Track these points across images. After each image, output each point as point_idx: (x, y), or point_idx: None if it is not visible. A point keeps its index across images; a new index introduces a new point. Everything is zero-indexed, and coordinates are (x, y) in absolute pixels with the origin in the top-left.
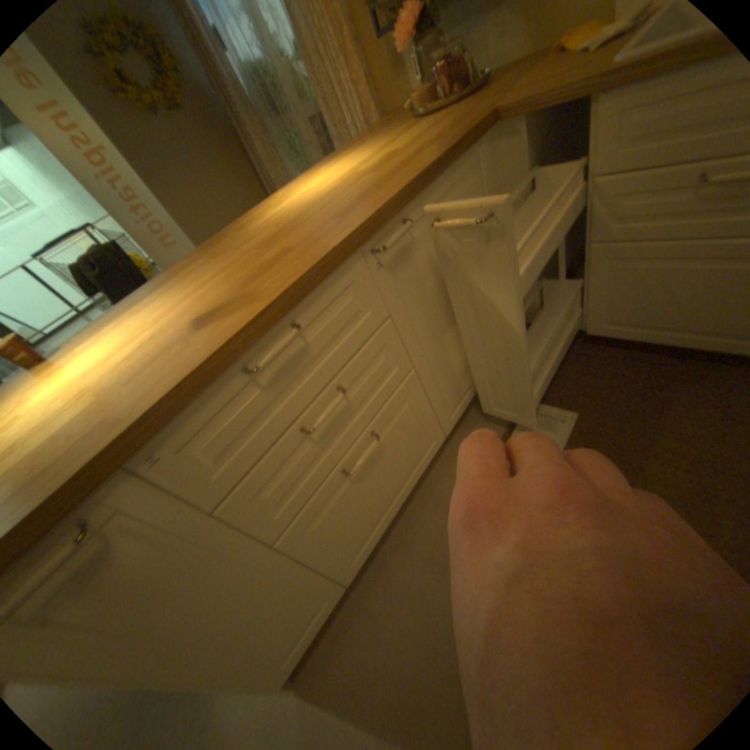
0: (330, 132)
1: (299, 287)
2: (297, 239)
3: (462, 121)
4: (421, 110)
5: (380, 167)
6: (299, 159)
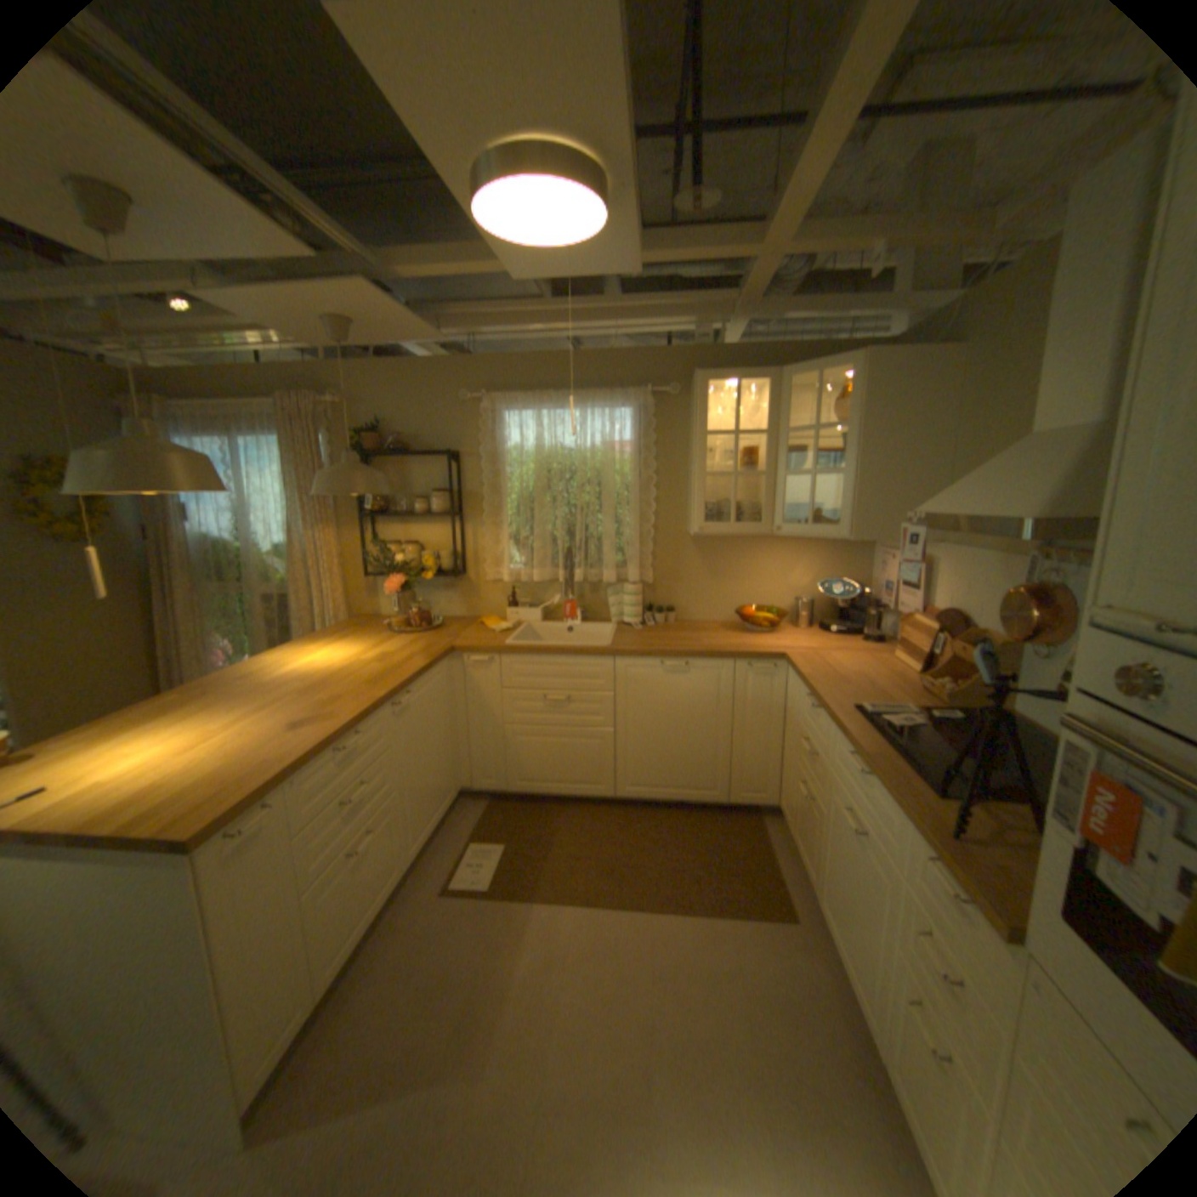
0: (293, 615)
1: (364, 714)
2: (340, 692)
3: (433, 648)
4: (398, 630)
5: (381, 661)
6: (226, 622)
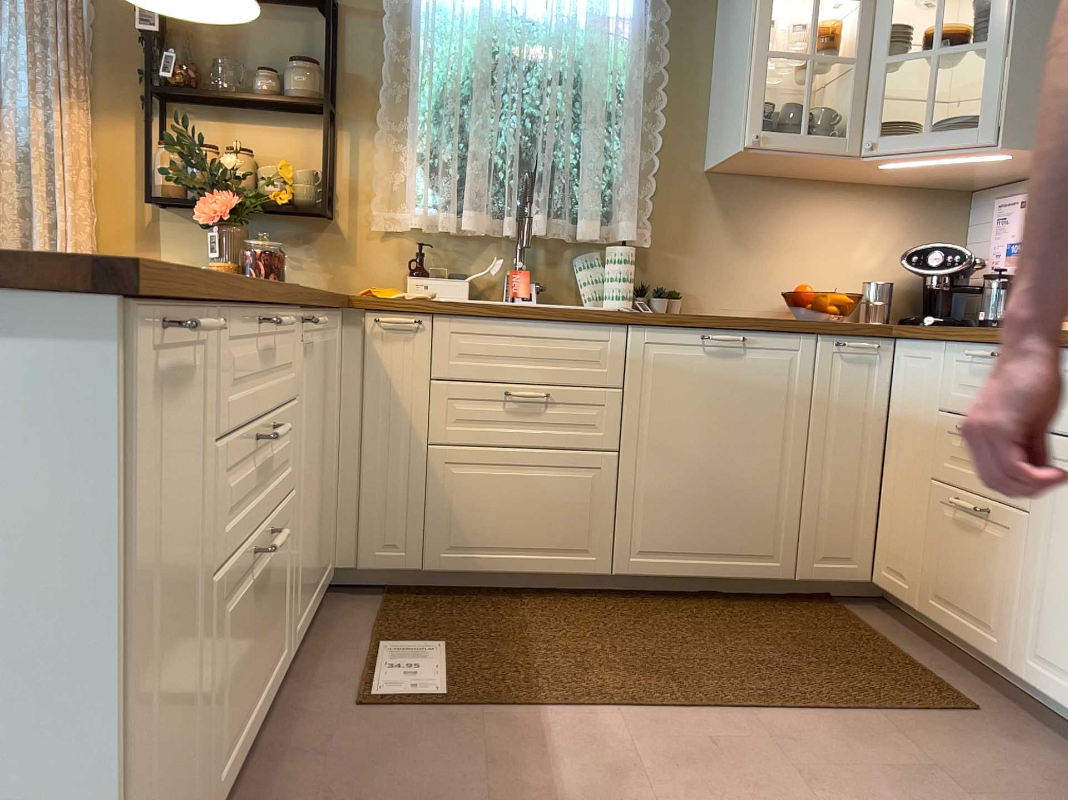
0: None
1: (282, 294)
2: None
3: None
4: None
5: None
6: None
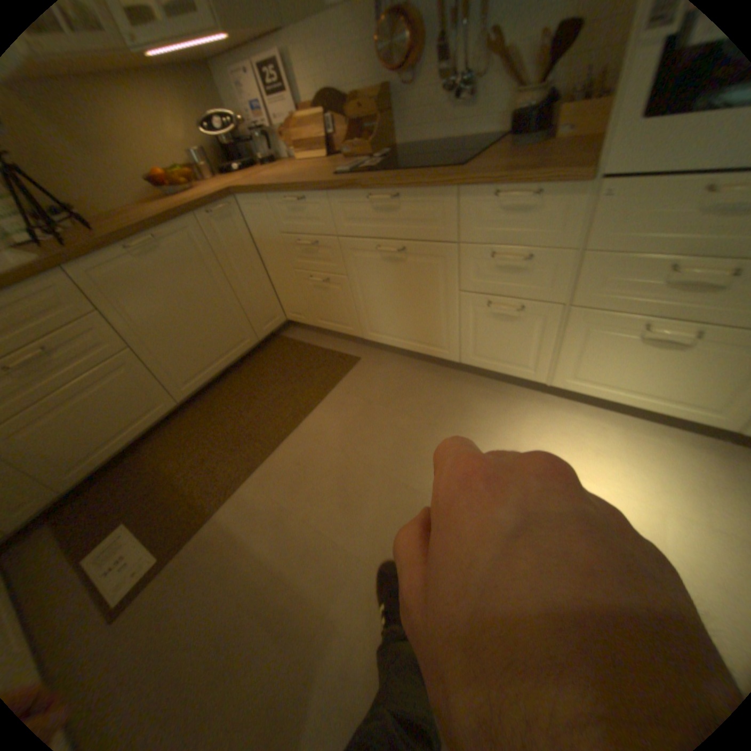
0: None
1: None
2: None
3: None
4: None
5: None
6: None
